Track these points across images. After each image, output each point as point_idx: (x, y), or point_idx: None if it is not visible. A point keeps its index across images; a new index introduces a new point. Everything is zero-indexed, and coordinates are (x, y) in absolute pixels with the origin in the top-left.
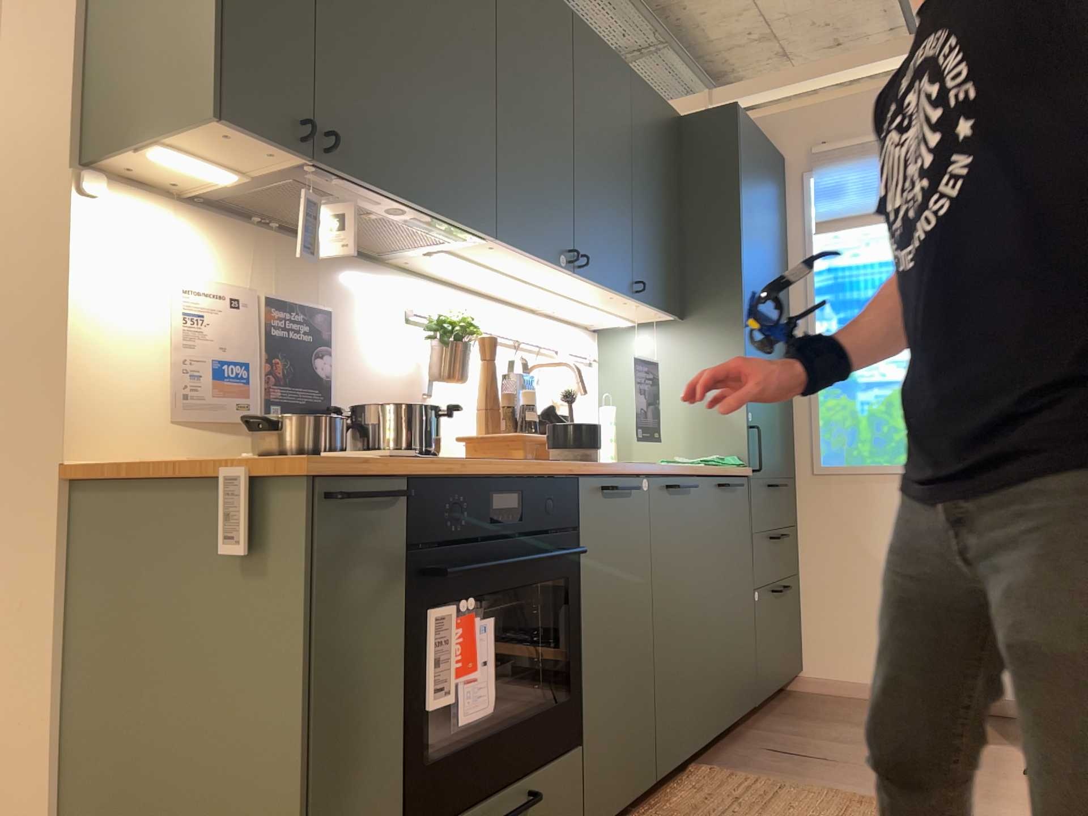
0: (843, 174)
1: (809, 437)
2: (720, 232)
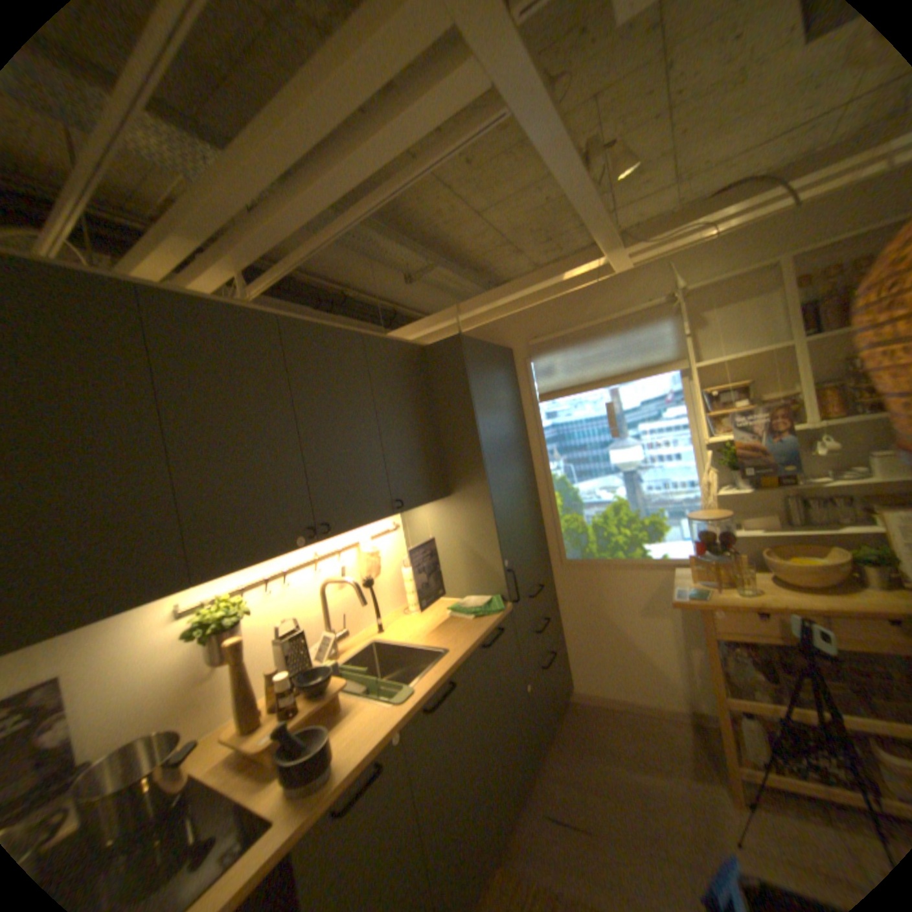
0: (552, 358)
1: (555, 540)
2: (463, 432)
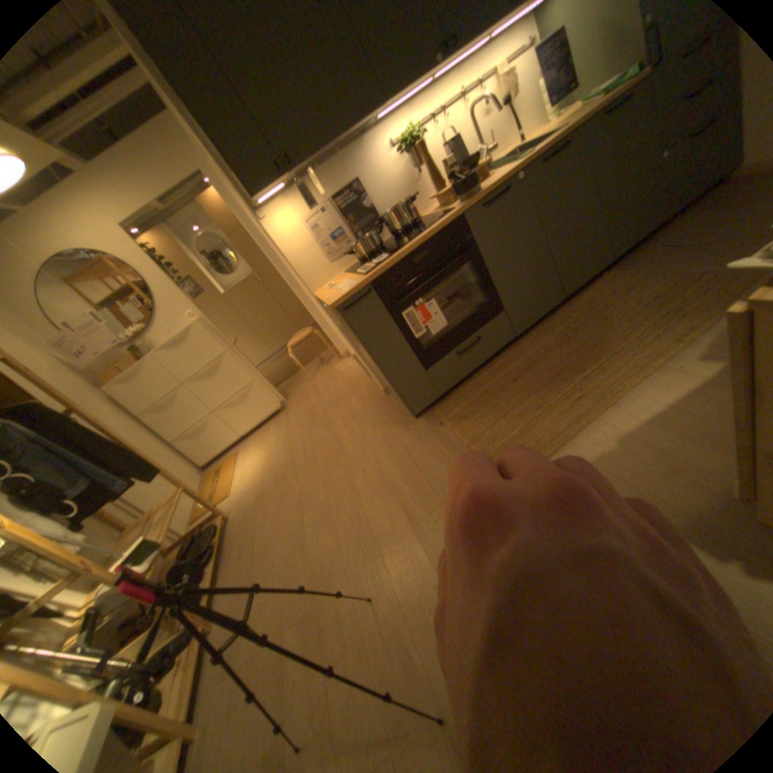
0: None
1: None
2: None
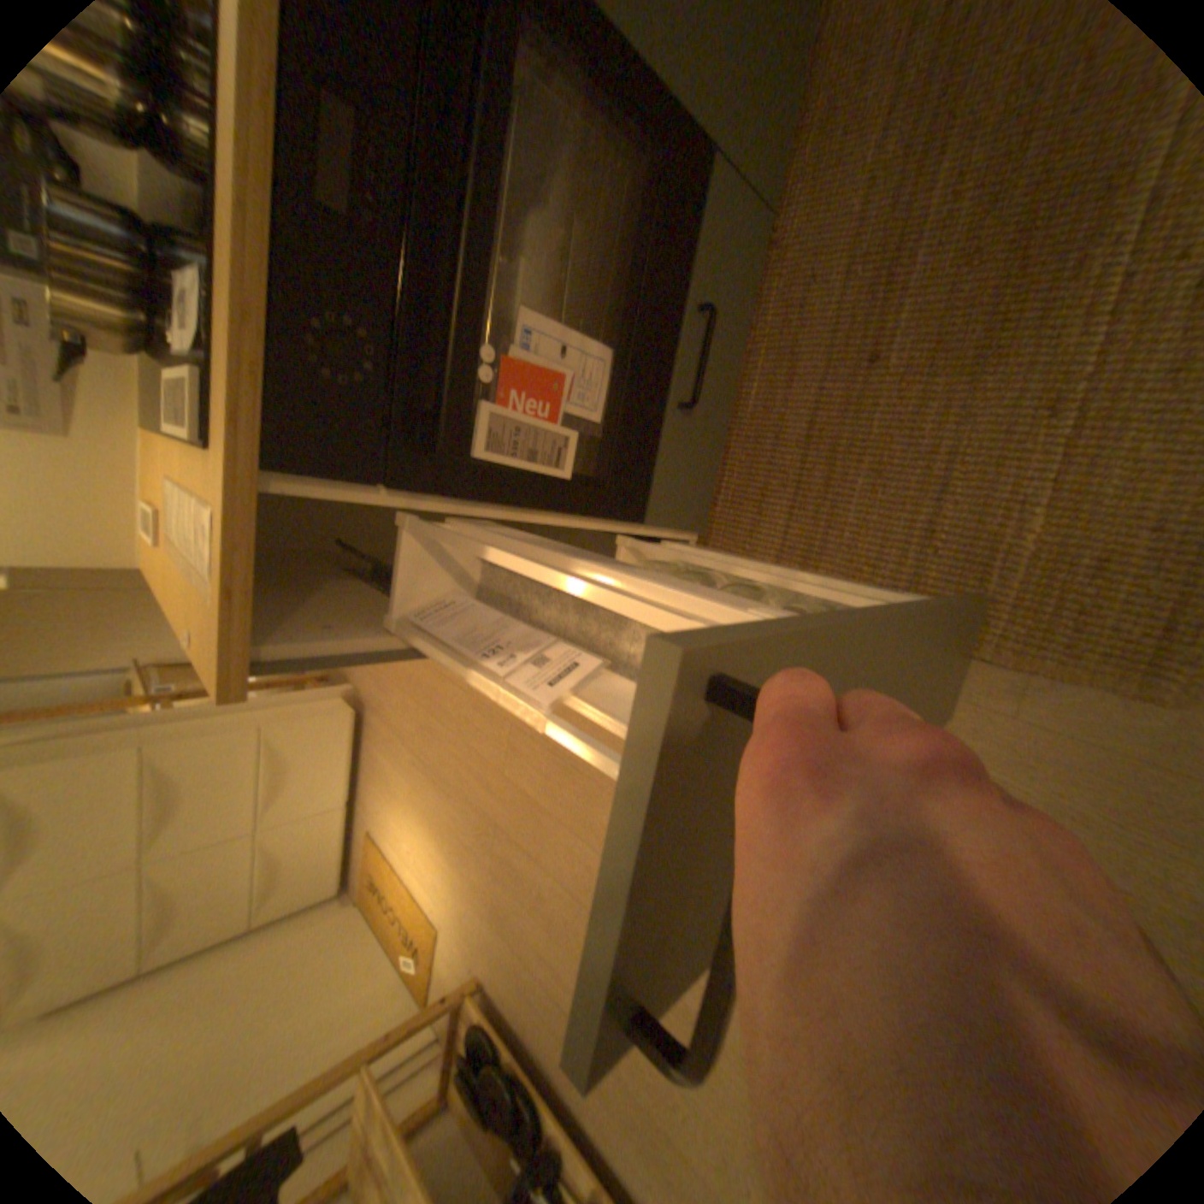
0: None
1: None
2: None
